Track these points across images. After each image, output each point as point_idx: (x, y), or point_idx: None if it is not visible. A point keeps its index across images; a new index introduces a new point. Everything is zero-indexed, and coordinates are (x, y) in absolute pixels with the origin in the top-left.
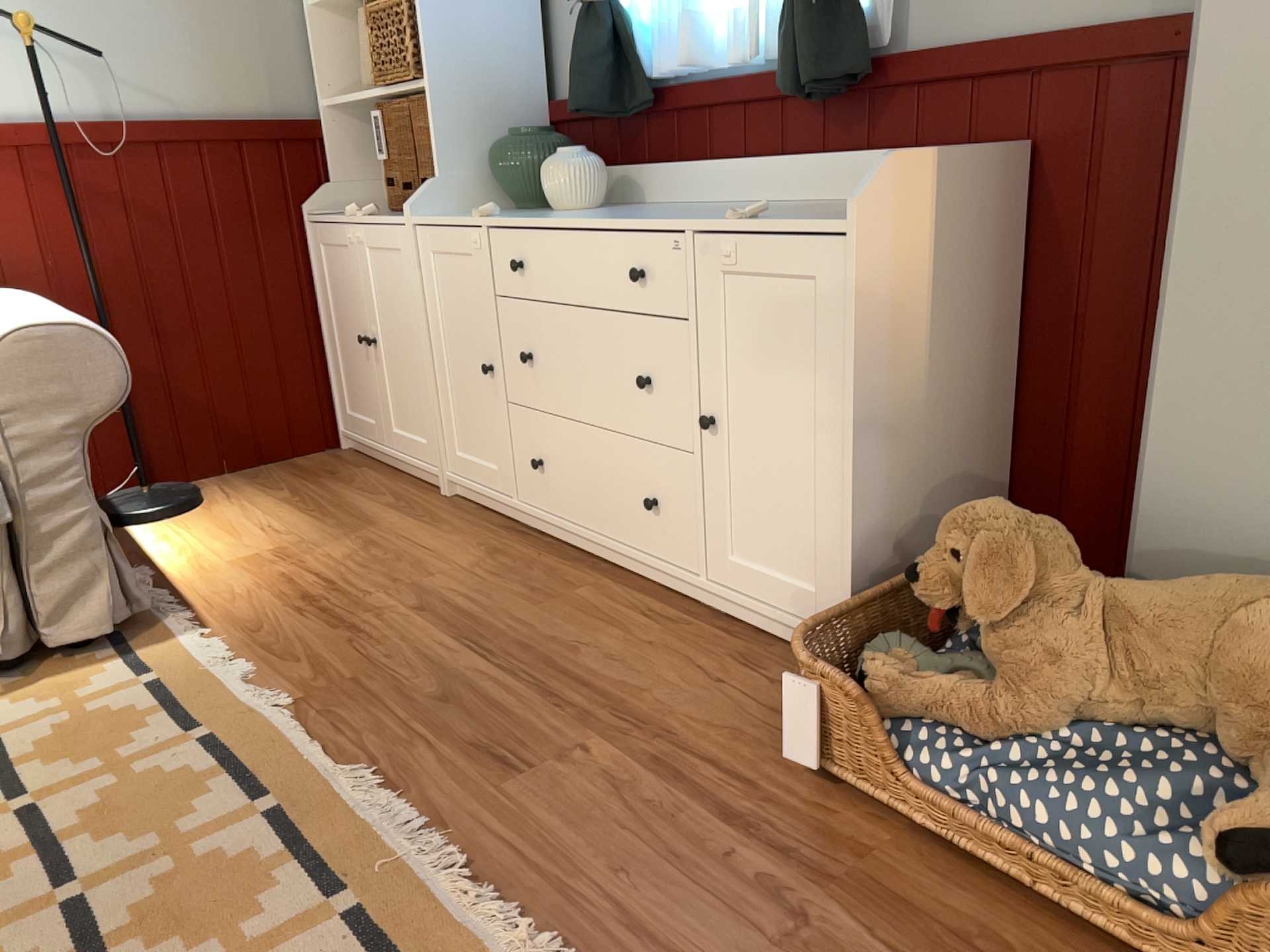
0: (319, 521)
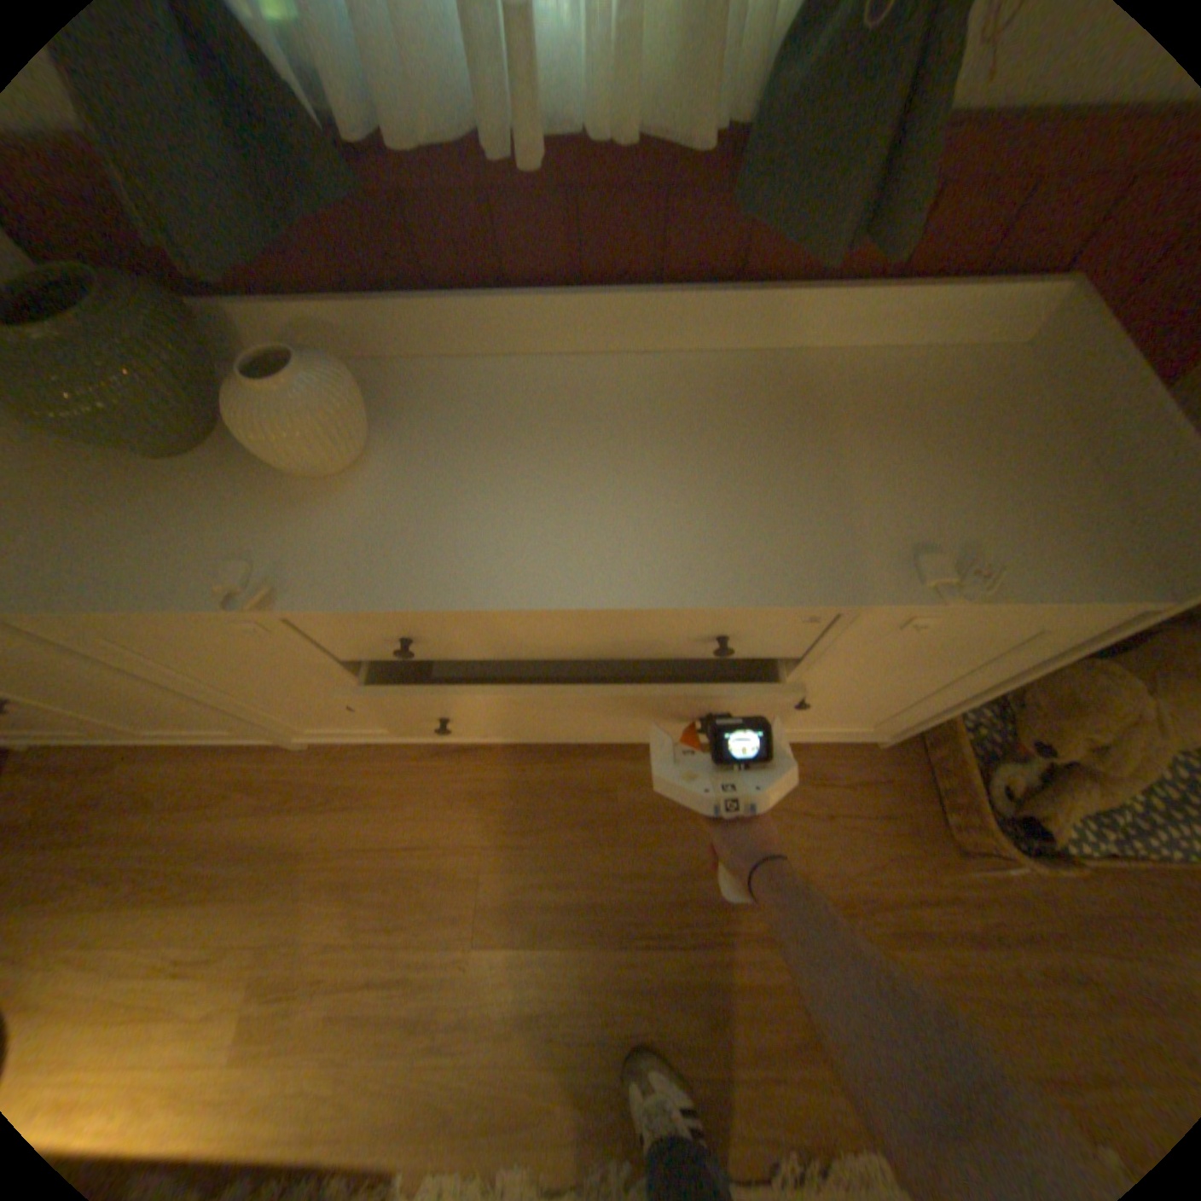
0: (218, 901)
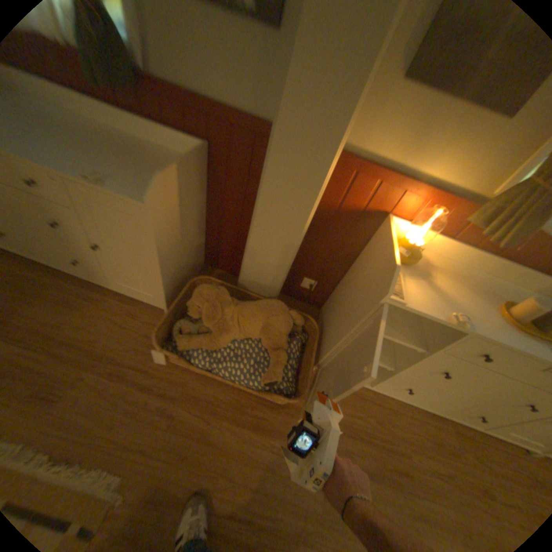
0: None
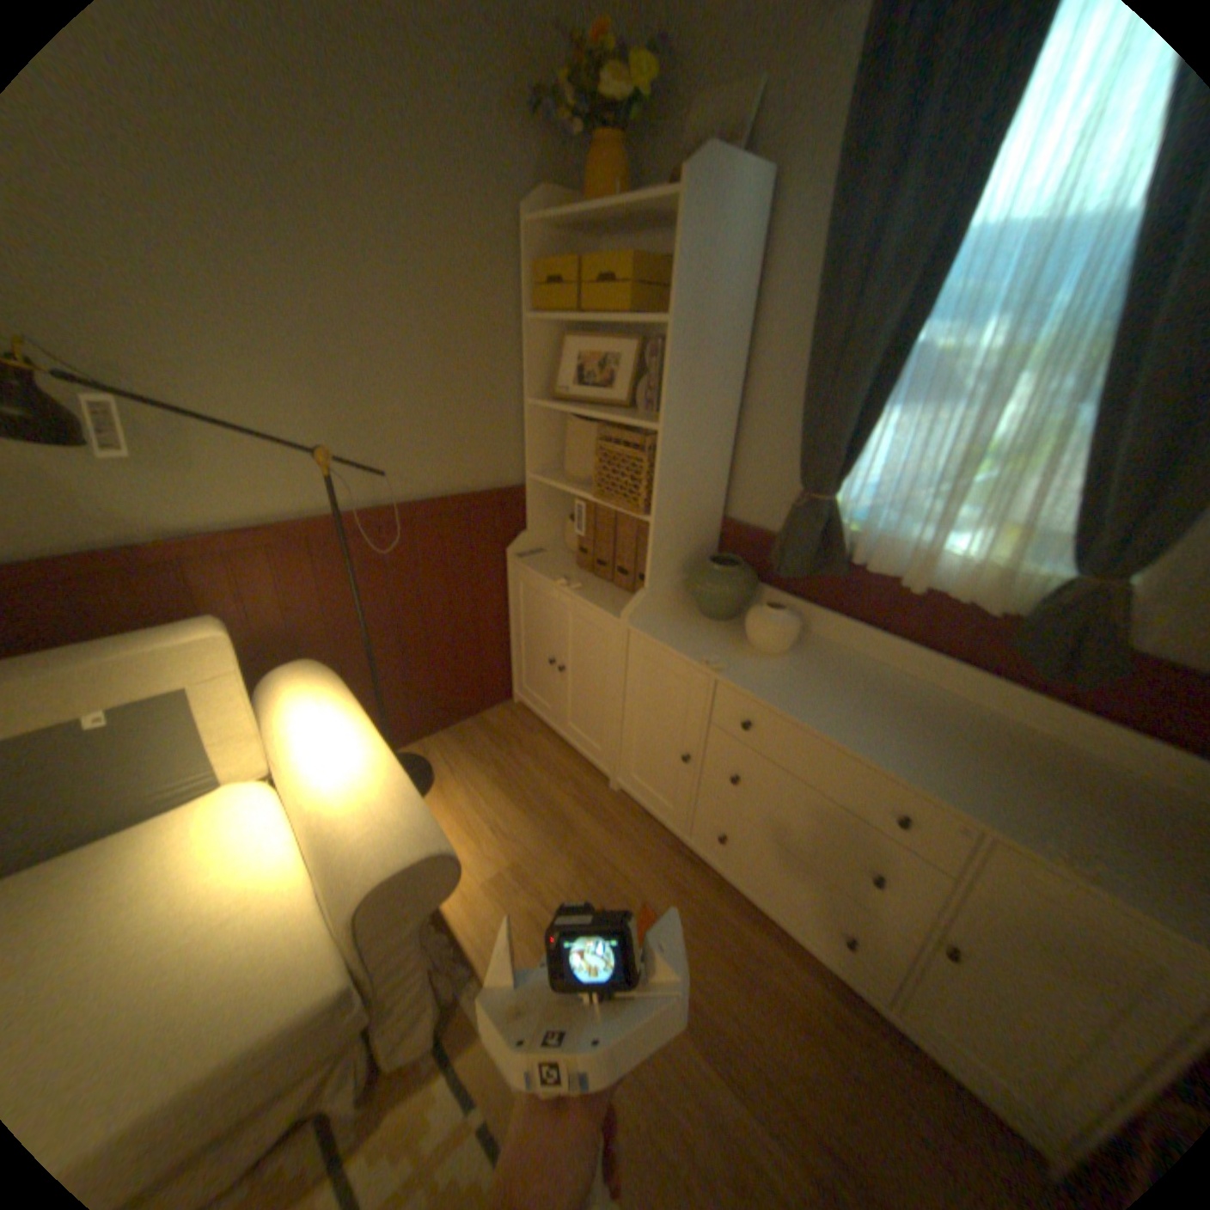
0: (531, 818)
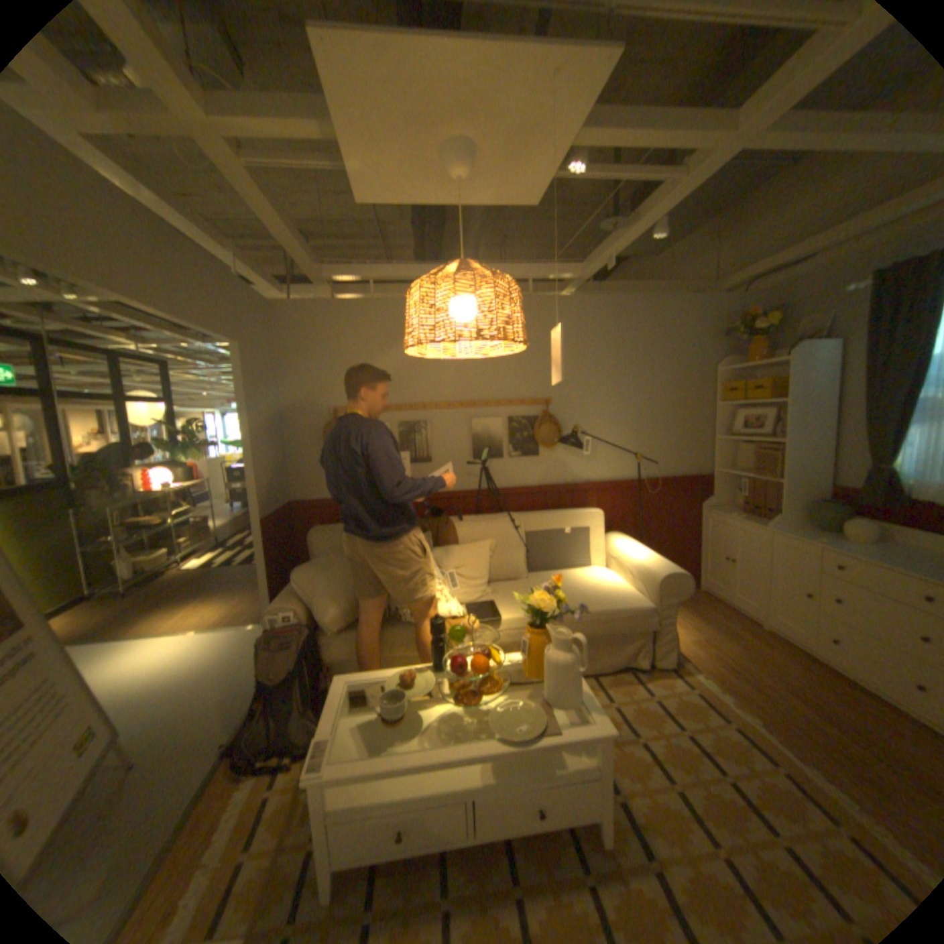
0: (715, 629)
